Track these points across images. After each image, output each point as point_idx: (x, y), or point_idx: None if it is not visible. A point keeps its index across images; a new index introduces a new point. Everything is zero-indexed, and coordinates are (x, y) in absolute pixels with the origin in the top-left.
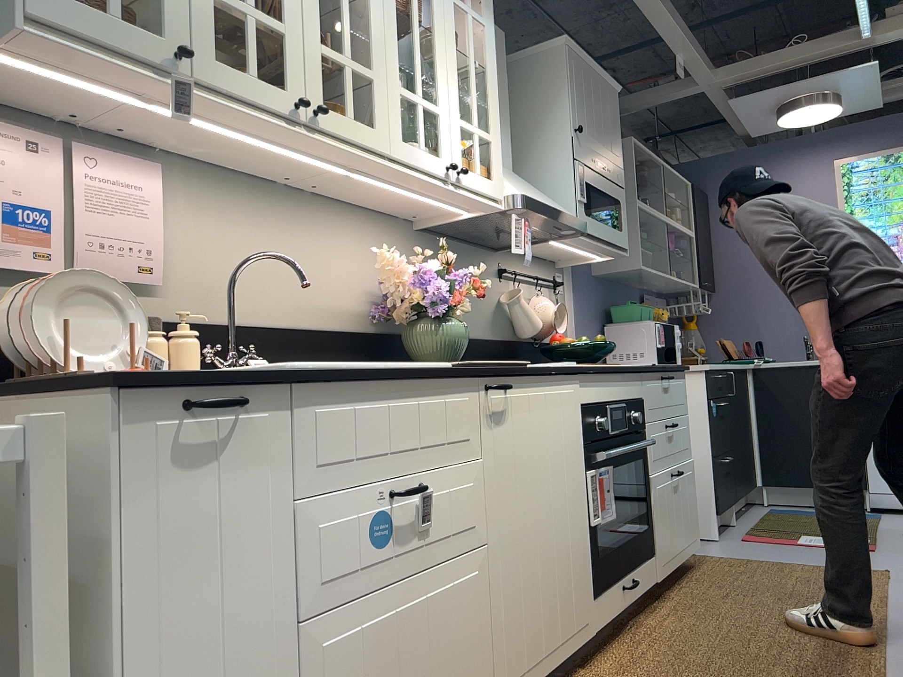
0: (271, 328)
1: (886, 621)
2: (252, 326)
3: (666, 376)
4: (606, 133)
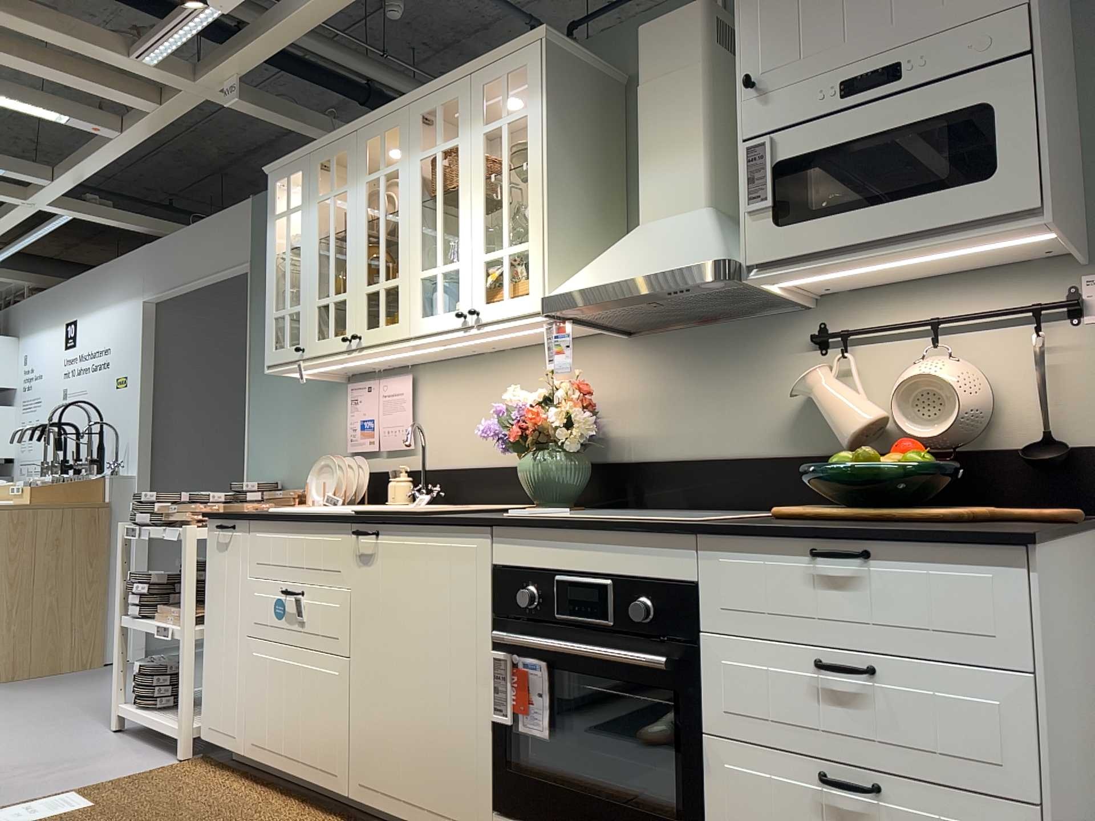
0: (473, 468)
1: None
2: (460, 468)
3: (831, 549)
4: None
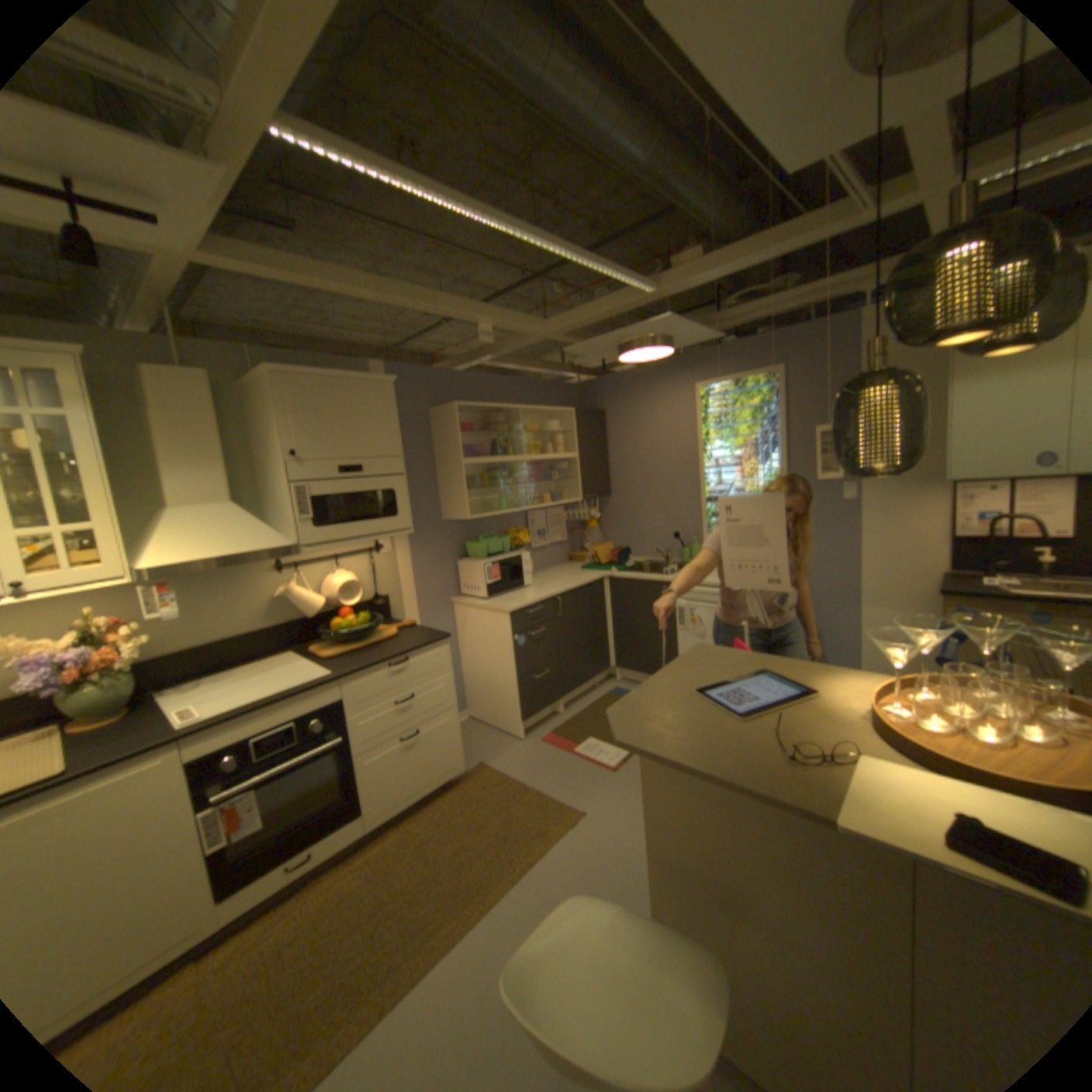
0: None
1: (486, 911)
2: None
3: (396, 661)
4: (360, 433)
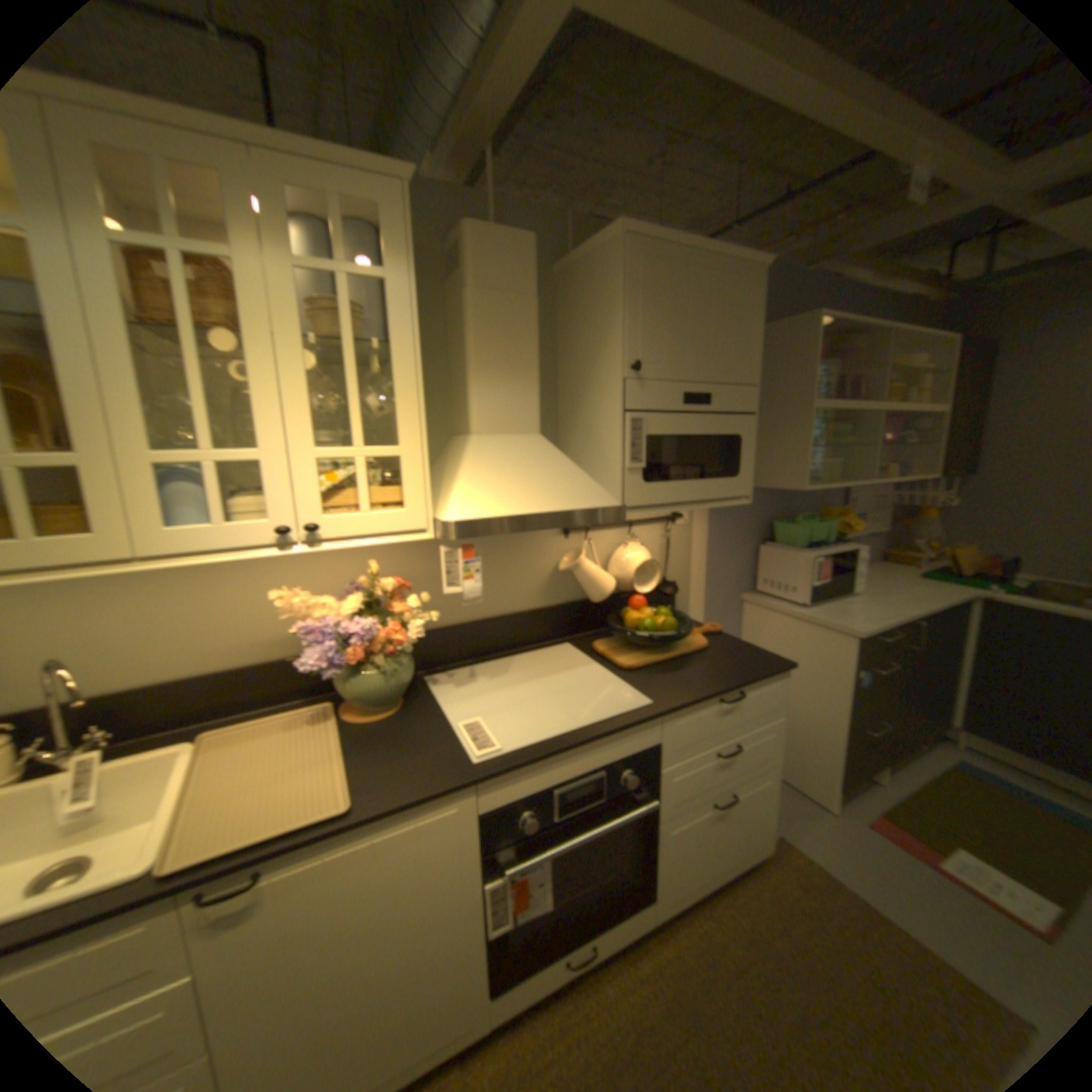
0: (160, 683)
1: None
2: (127, 689)
3: (728, 696)
4: (716, 343)
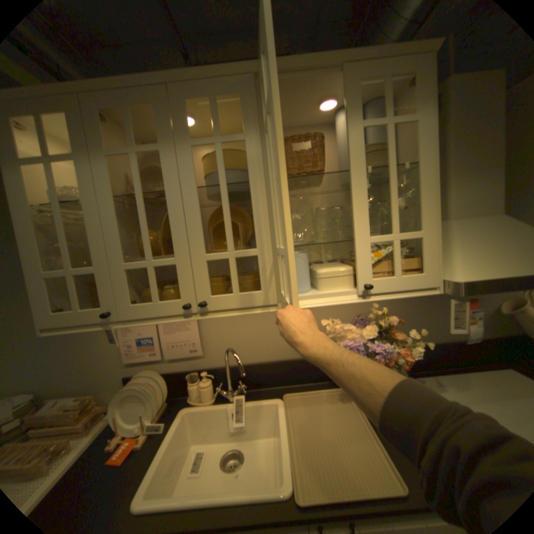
0: (266, 363)
1: None
2: (253, 364)
3: None
4: None
